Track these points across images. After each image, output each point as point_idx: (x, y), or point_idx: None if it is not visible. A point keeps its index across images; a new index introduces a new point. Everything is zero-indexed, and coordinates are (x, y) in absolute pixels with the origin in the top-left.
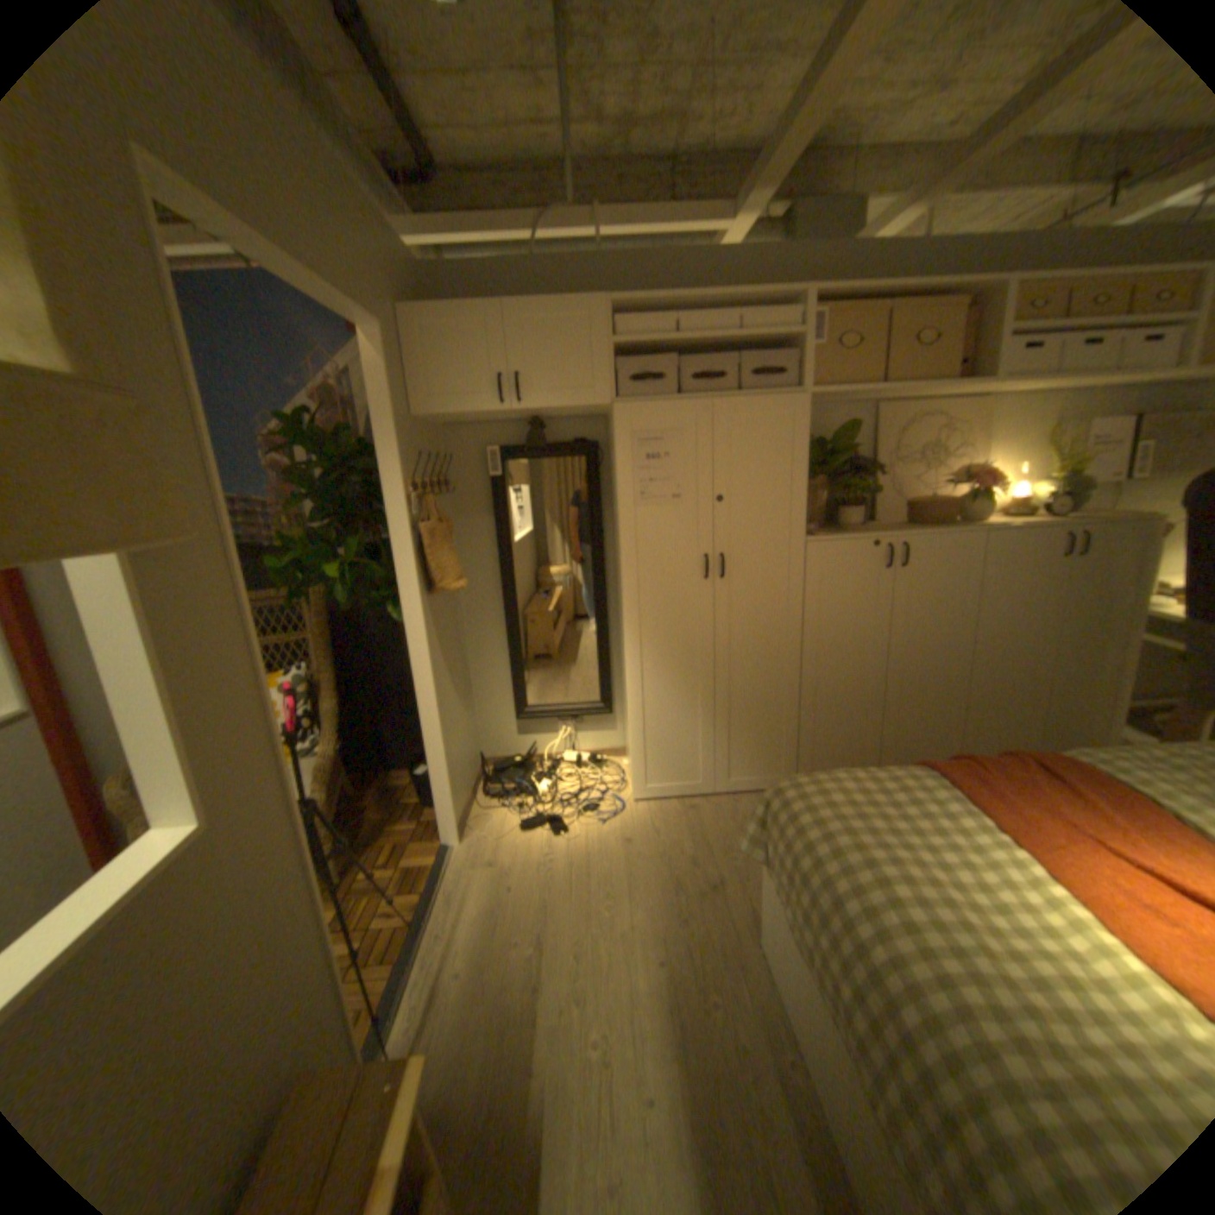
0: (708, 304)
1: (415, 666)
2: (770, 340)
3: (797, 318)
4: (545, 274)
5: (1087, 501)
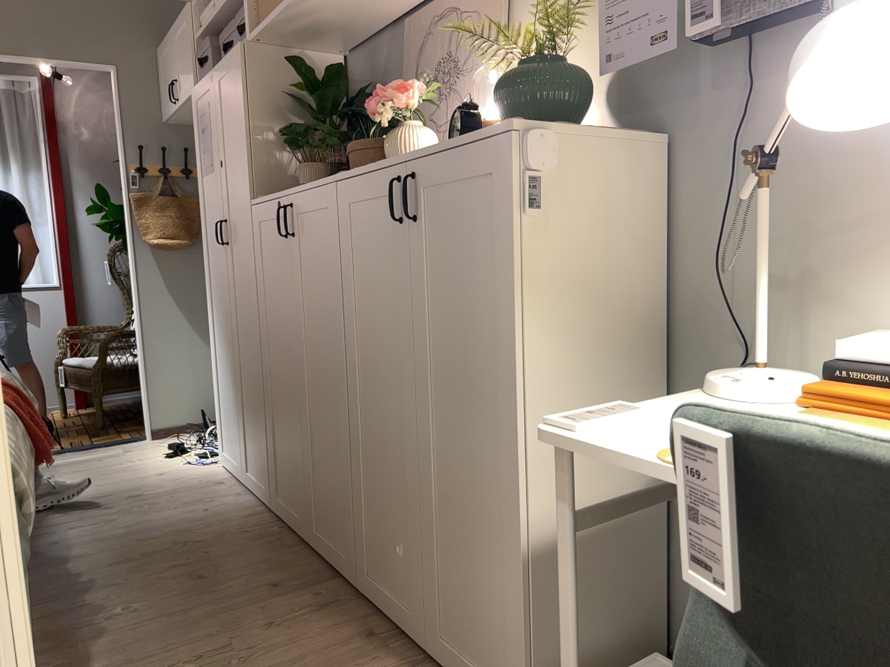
0: None
1: (131, 293)
2: None
3: None
4: None
5: (529, 113)
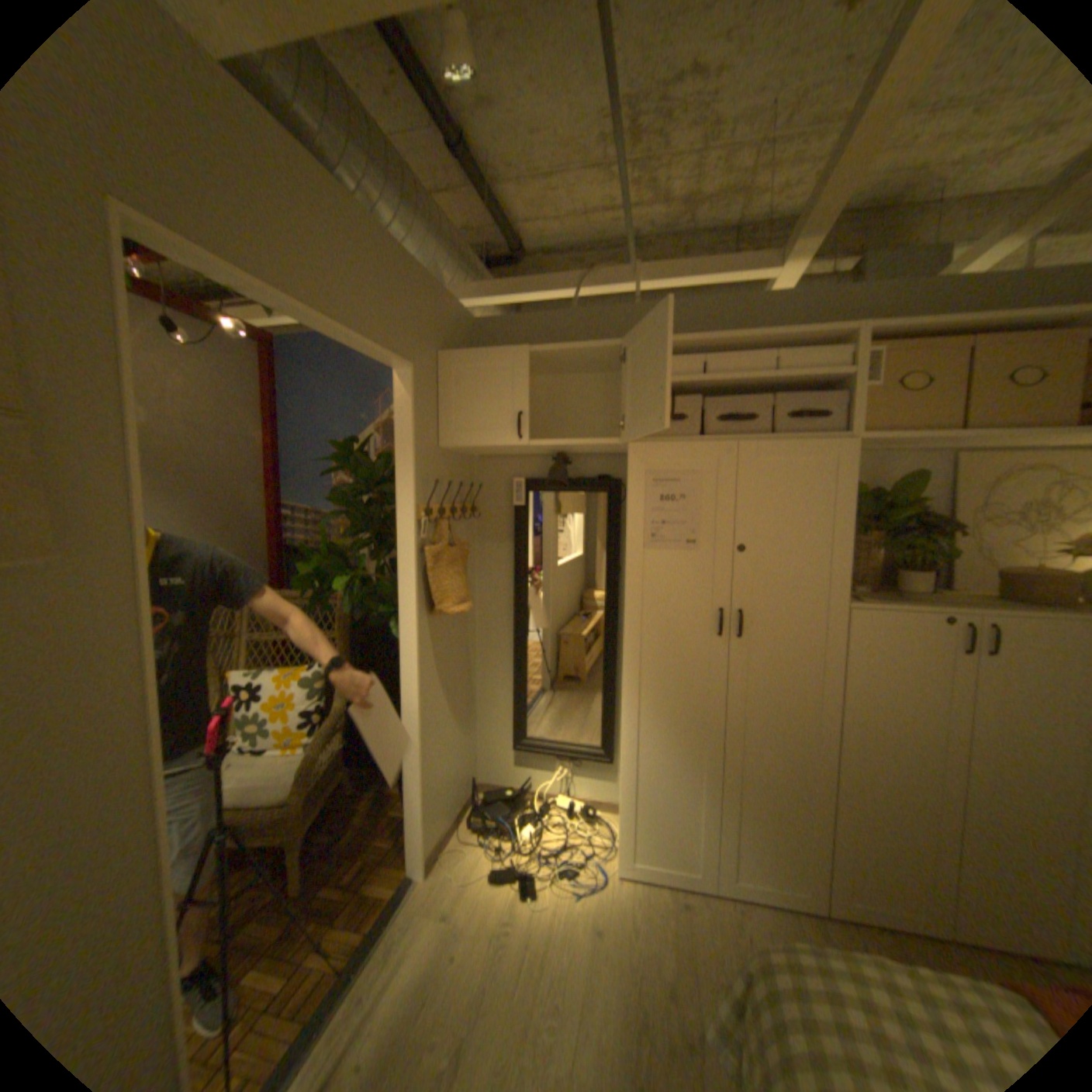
0: (741, 346)
1: (403, 685)
2: (811, 381)
3: (845, 358)
4: (584, 325)
5: None
